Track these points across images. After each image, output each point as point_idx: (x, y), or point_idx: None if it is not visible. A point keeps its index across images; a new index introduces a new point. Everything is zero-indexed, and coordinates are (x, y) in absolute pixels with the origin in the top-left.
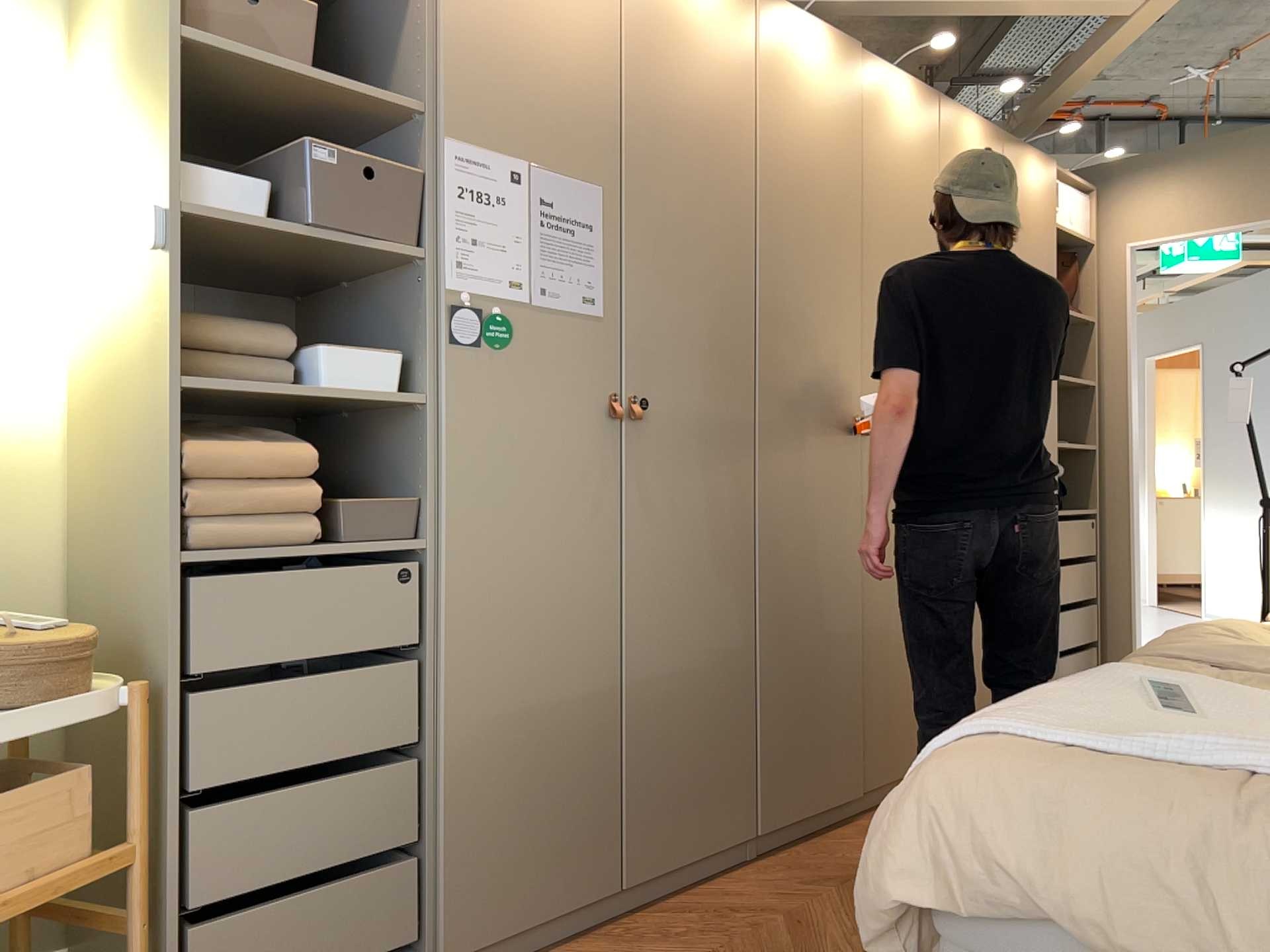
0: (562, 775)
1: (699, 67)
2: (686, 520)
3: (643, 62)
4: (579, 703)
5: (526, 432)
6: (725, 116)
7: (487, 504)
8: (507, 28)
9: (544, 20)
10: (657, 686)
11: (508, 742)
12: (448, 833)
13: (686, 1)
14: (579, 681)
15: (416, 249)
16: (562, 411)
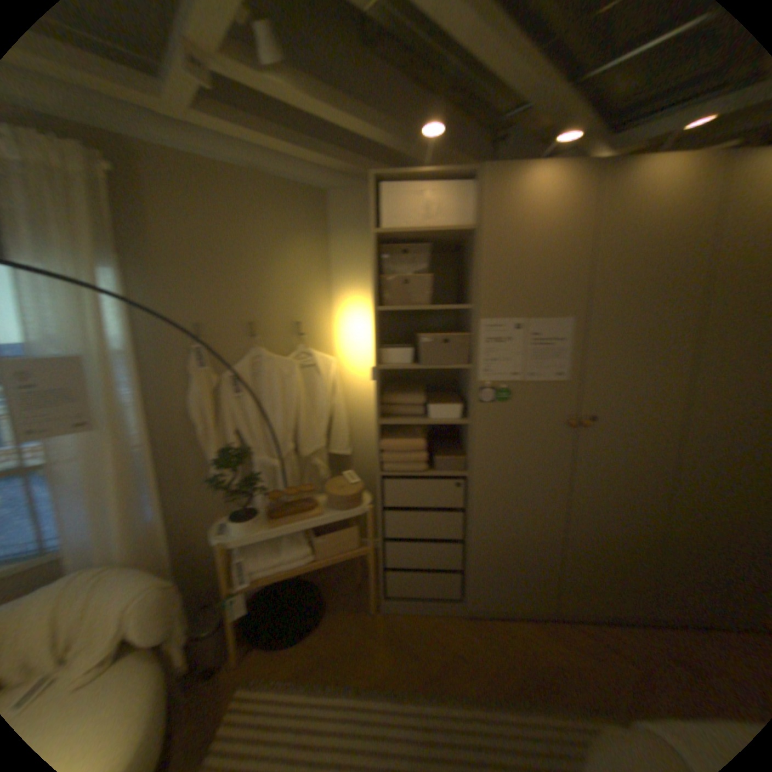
0: (530, 566)
1: (662, 228)
2: (619, 473)
3: (612, 242)
4: (541, 542)
5: (519, 435)
6: (683, 251)
7: (497, 463)
8: (519, 257)
9: (542, 244)
10: (590, 543)
11: (503, 549)
12: (475, 572)
13: (655, 191)
14: (542, 533)
15: (470, 365)
16: (540, 425)
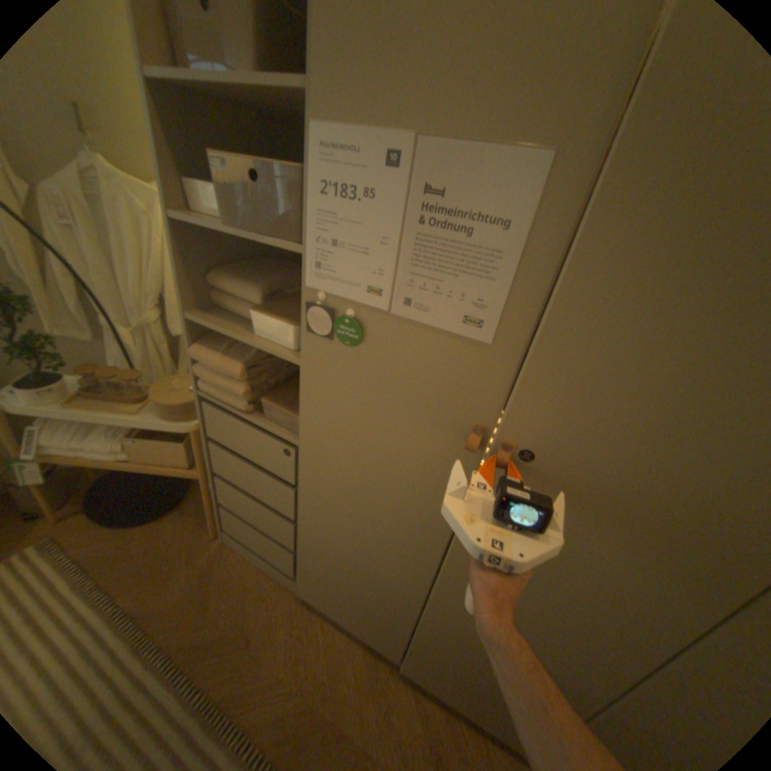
0: (370, 599)
1: None
2: (549, 572)
3: None
4: (389, 583)
5: (372, 419)
6: None
7: (335, 448)
8: None
9: None
10: (462, 629)
11: (338, 561)
12: (304, 564)
13: None
14: (391, 575)
15: (301, 246)
16: (413, 418)
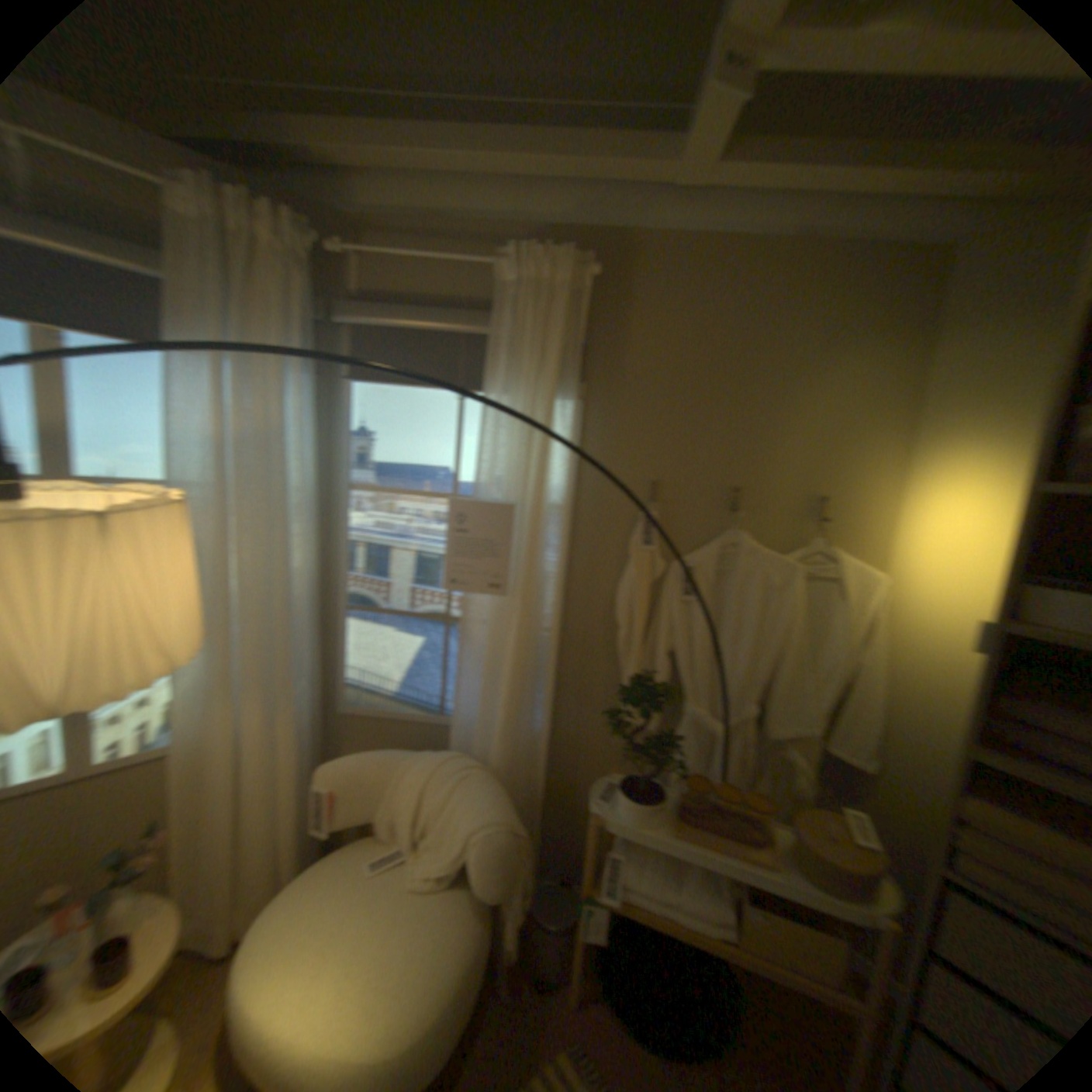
0: None
1: None
2: None
3: None
4: None
5: None
6: None
7: None
8: None
9: None
10: None
11: None
12: None
13: None
14: None
15: None
16: None
